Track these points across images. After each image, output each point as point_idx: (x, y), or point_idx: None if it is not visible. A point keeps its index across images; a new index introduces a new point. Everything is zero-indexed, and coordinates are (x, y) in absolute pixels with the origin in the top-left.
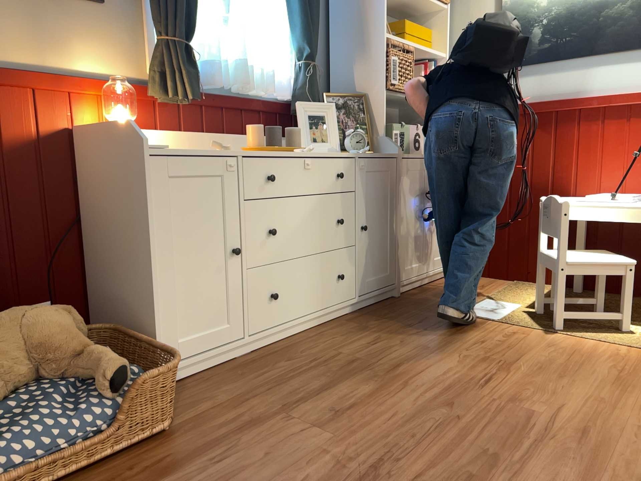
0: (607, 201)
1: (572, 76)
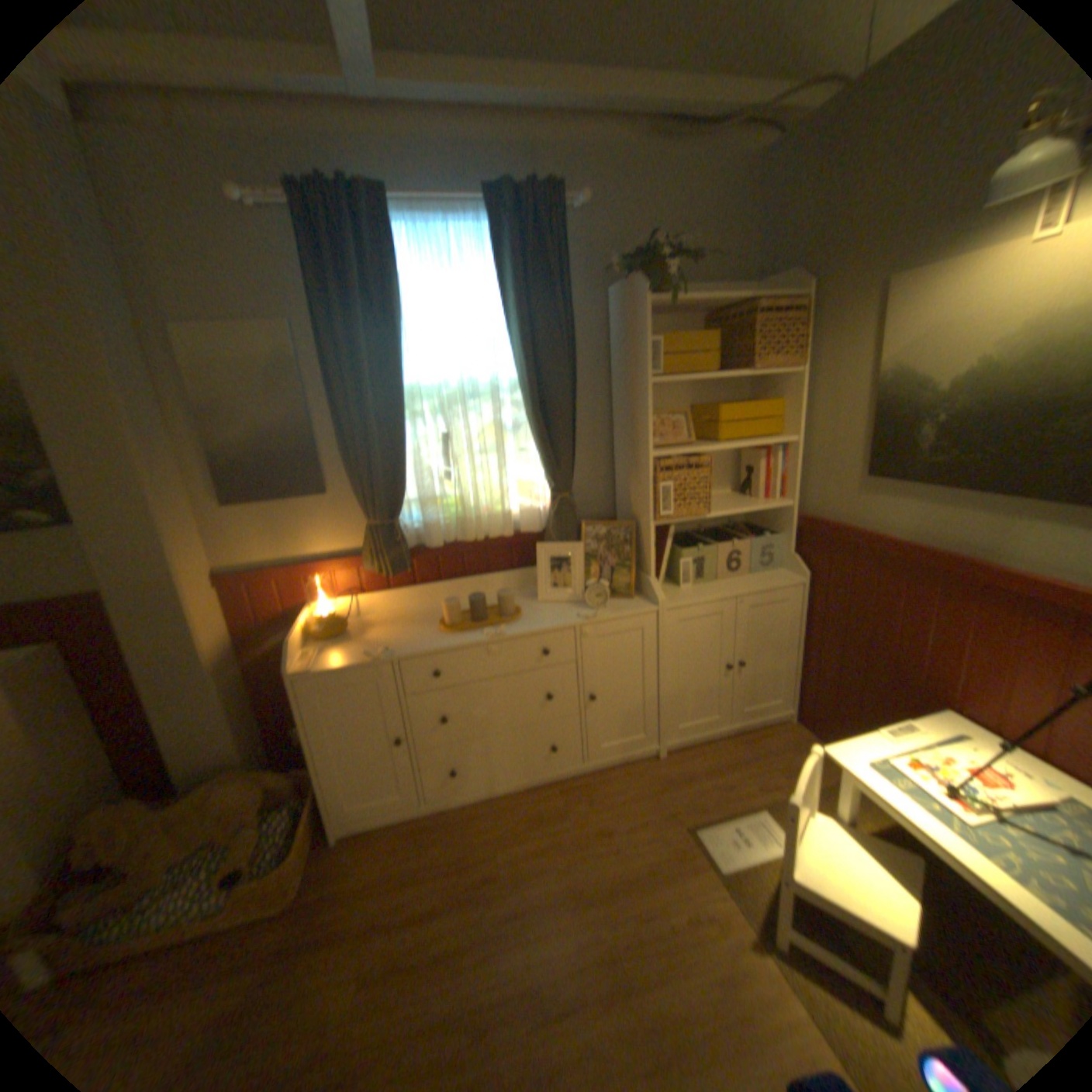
0: (937, 799)
1: (986, 521)
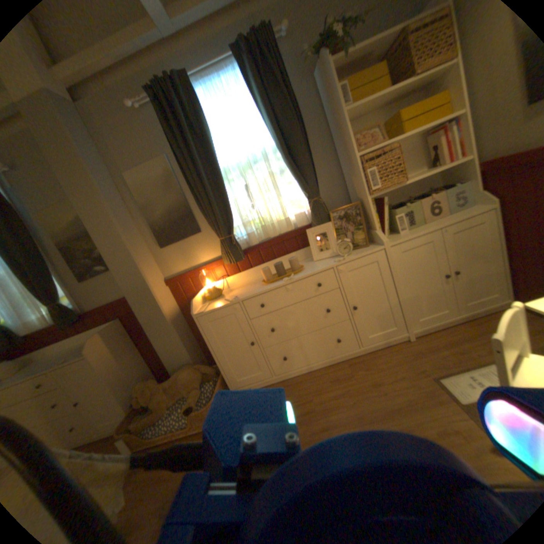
0: None
1: None
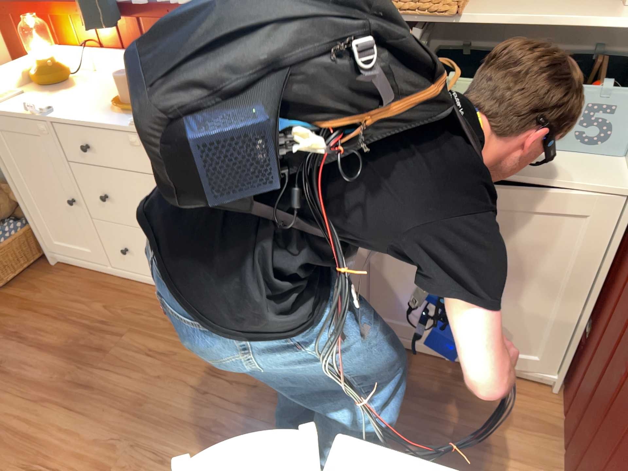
0: None
1: None
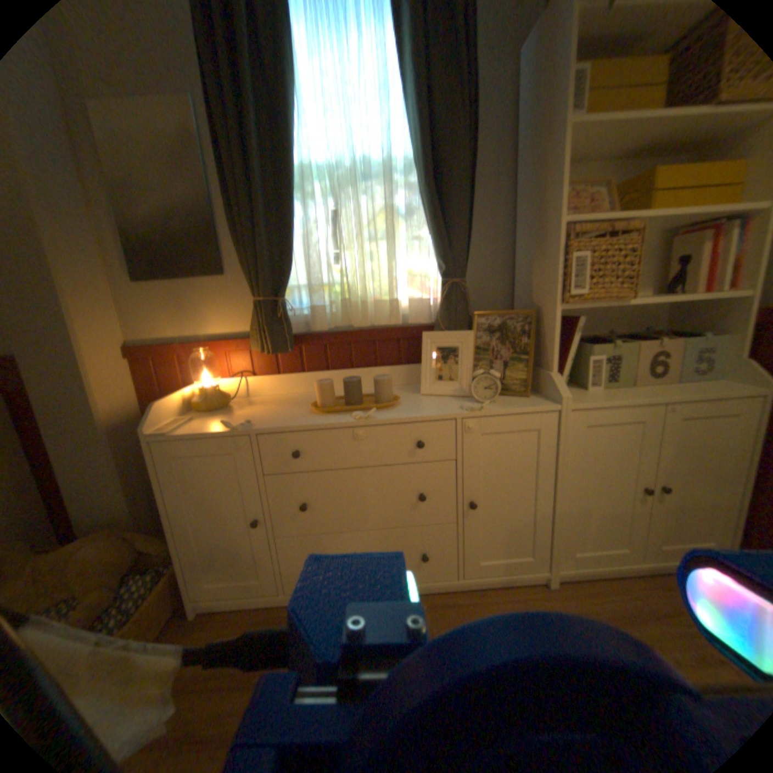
0: None
1: None
